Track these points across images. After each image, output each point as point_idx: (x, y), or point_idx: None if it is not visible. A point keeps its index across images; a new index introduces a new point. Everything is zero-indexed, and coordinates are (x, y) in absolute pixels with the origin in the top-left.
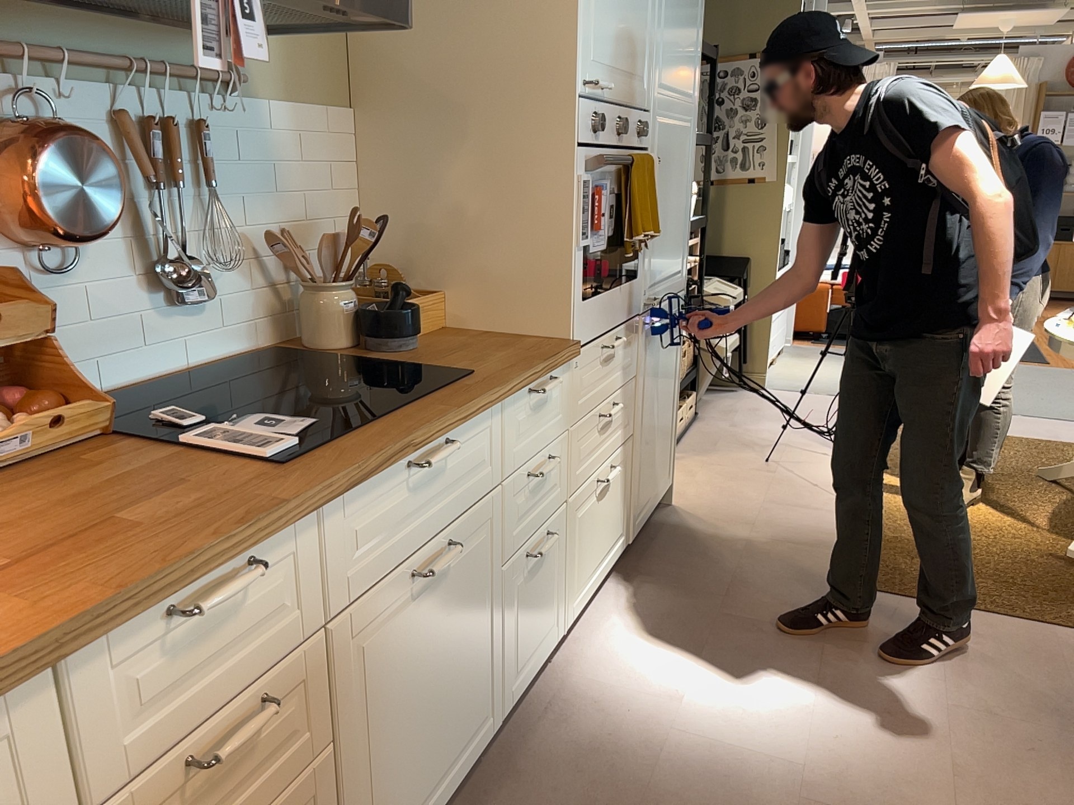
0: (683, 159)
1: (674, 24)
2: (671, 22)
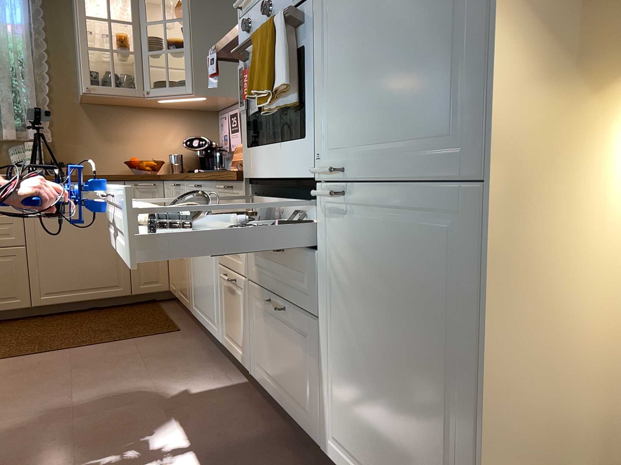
0: None
1: None
2: None
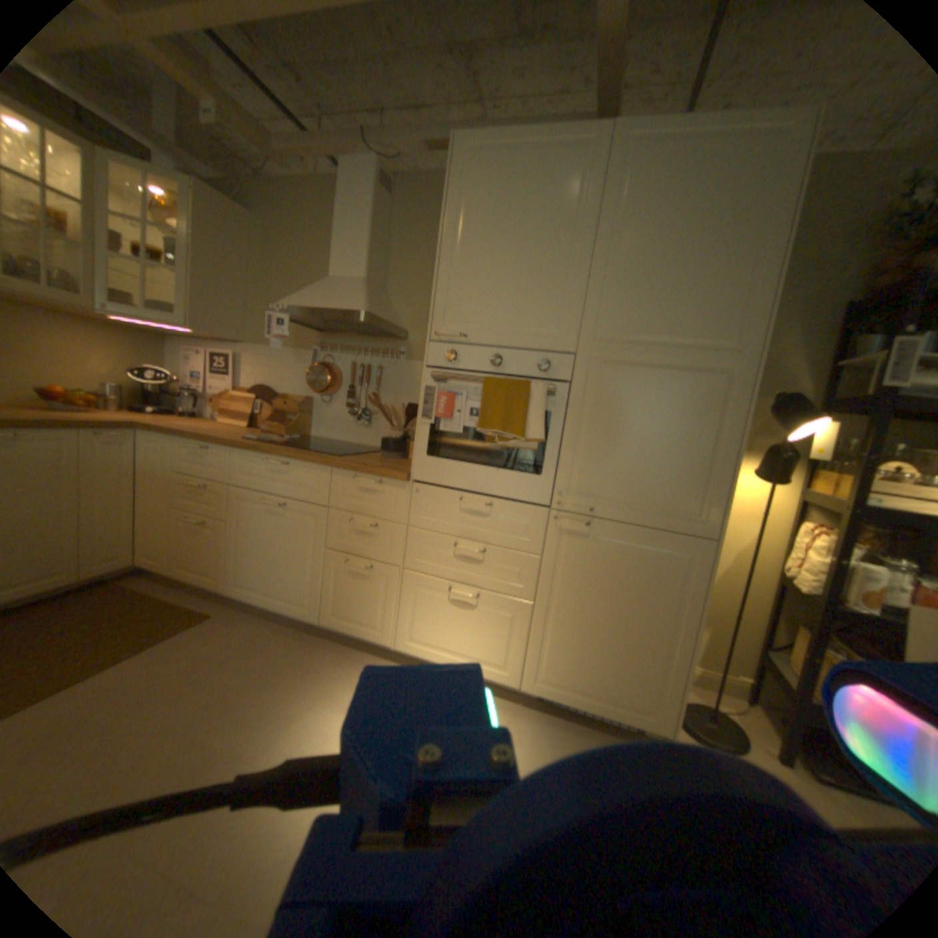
0: (700, 399)
1: (649, 275)
2: (637, 275)
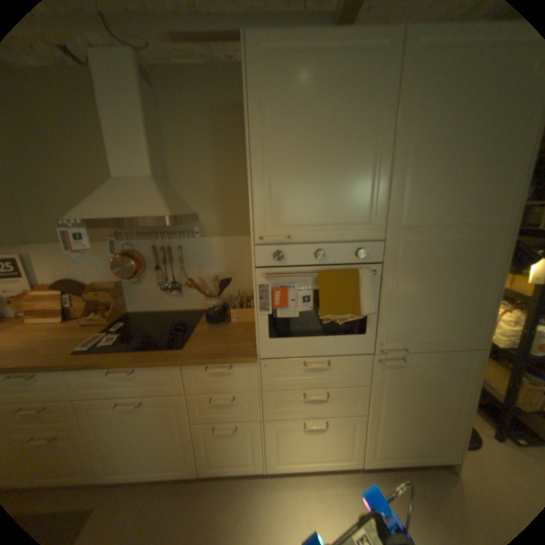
0: (477, 261)
1: (440, 172)
2: (431, 172)
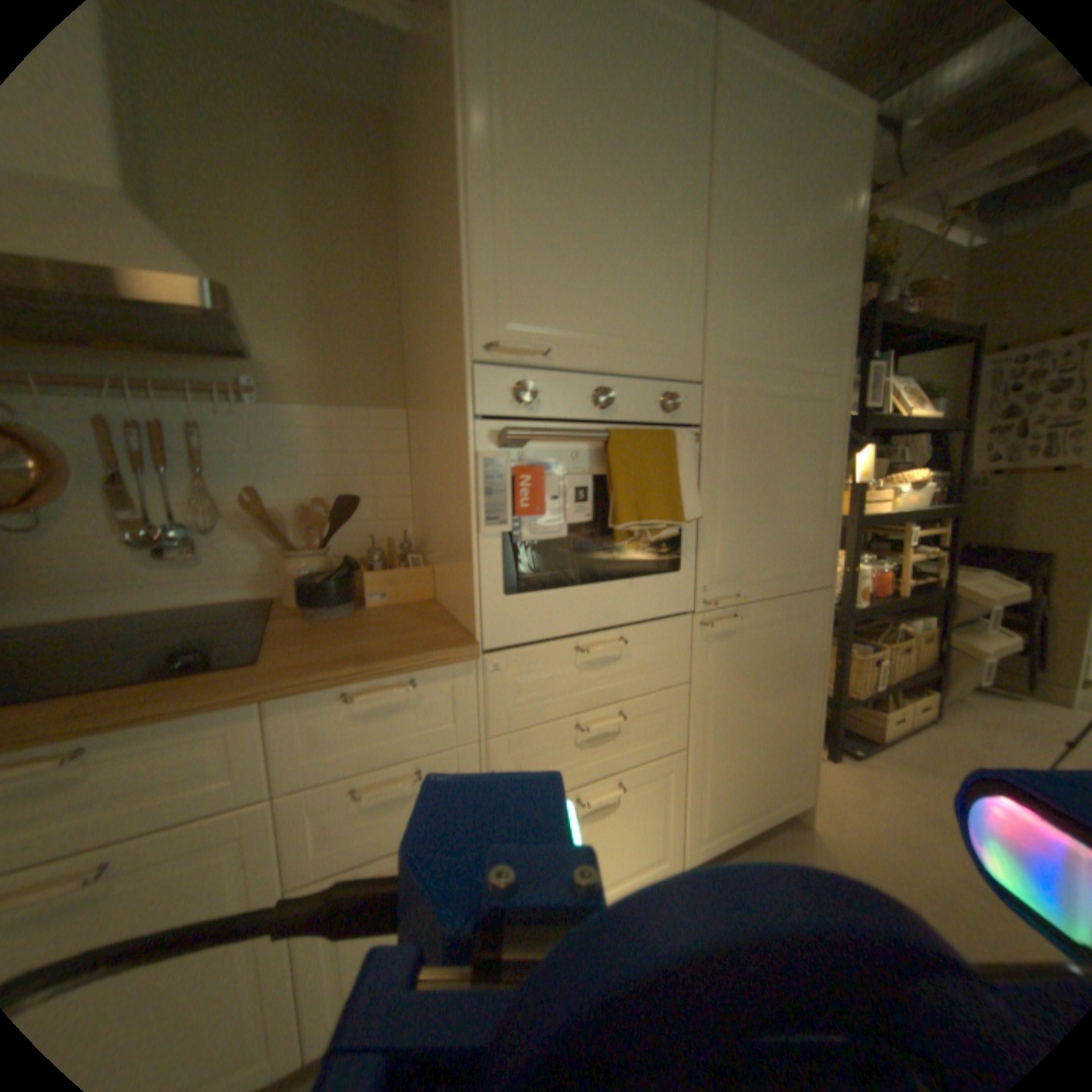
0: (815, 434)
1: (768, 274)
2: (758, 272)
